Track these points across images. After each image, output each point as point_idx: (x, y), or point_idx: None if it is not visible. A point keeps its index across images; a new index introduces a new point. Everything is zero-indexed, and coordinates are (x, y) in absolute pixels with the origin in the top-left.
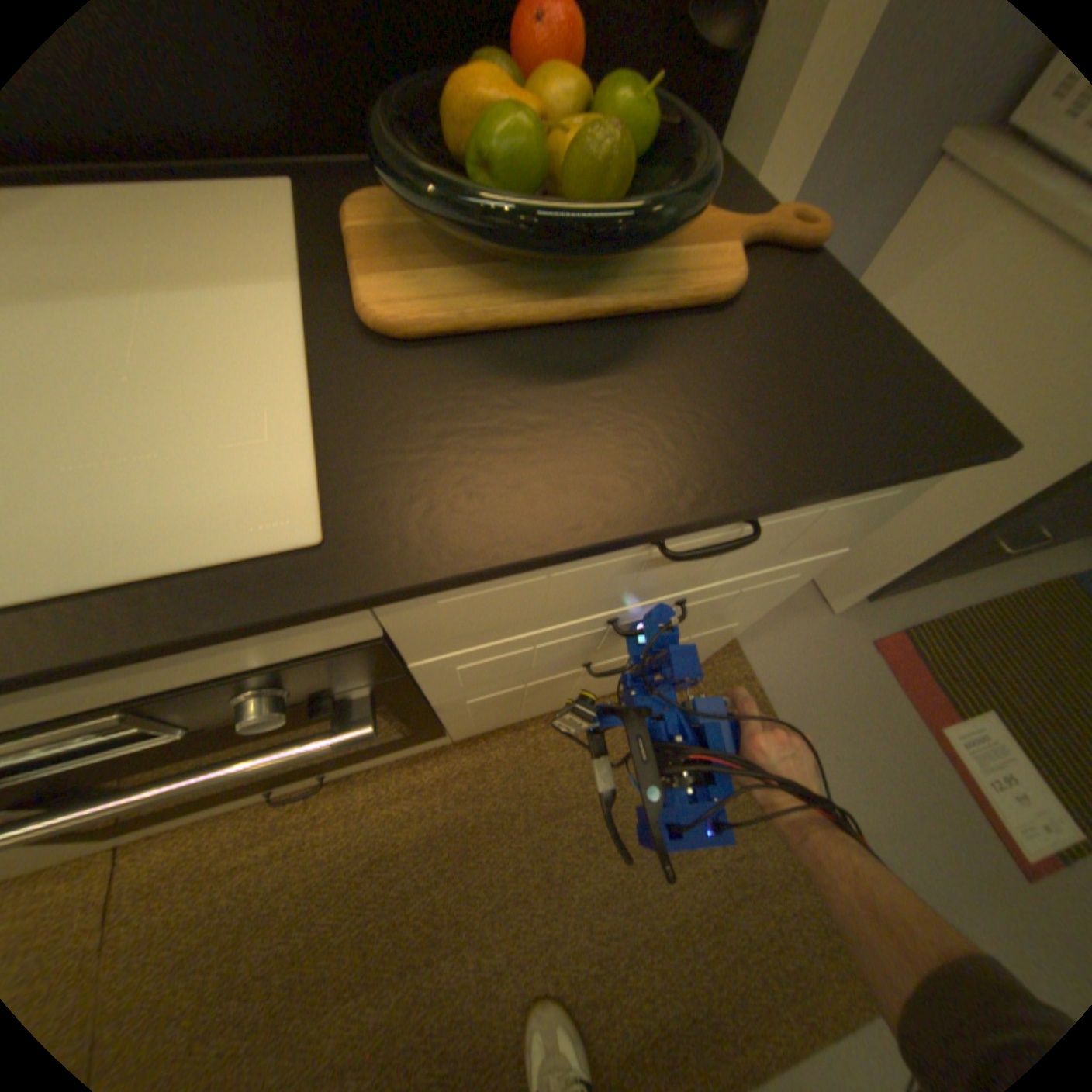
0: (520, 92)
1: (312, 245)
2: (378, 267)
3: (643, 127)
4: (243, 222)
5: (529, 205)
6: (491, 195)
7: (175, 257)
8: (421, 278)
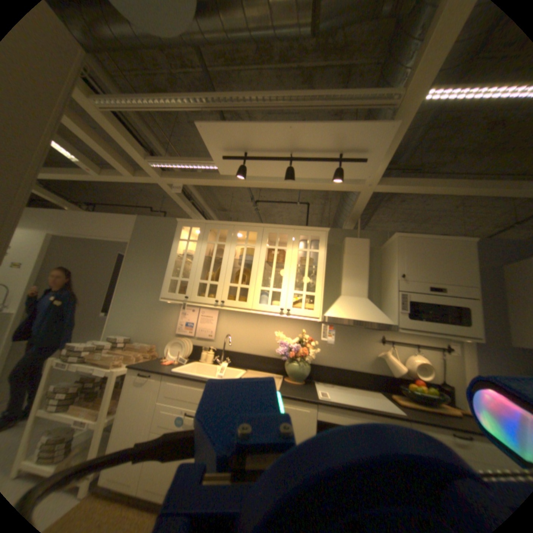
0: (420, 388)
1: (387, 401)
2: (401, 402)
3: (437, 395)
4: (376, 397)
5: (423, 398)
6: (417, 397)
7: (370, 398)
8: (407, 405)
